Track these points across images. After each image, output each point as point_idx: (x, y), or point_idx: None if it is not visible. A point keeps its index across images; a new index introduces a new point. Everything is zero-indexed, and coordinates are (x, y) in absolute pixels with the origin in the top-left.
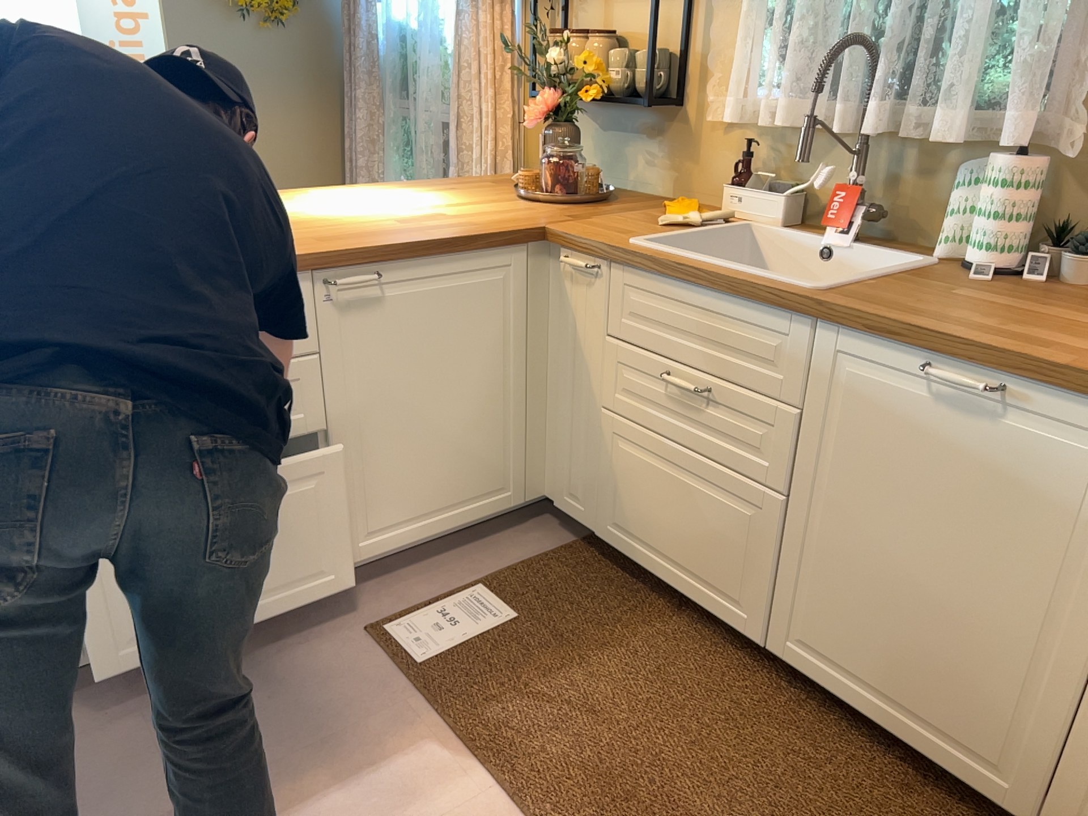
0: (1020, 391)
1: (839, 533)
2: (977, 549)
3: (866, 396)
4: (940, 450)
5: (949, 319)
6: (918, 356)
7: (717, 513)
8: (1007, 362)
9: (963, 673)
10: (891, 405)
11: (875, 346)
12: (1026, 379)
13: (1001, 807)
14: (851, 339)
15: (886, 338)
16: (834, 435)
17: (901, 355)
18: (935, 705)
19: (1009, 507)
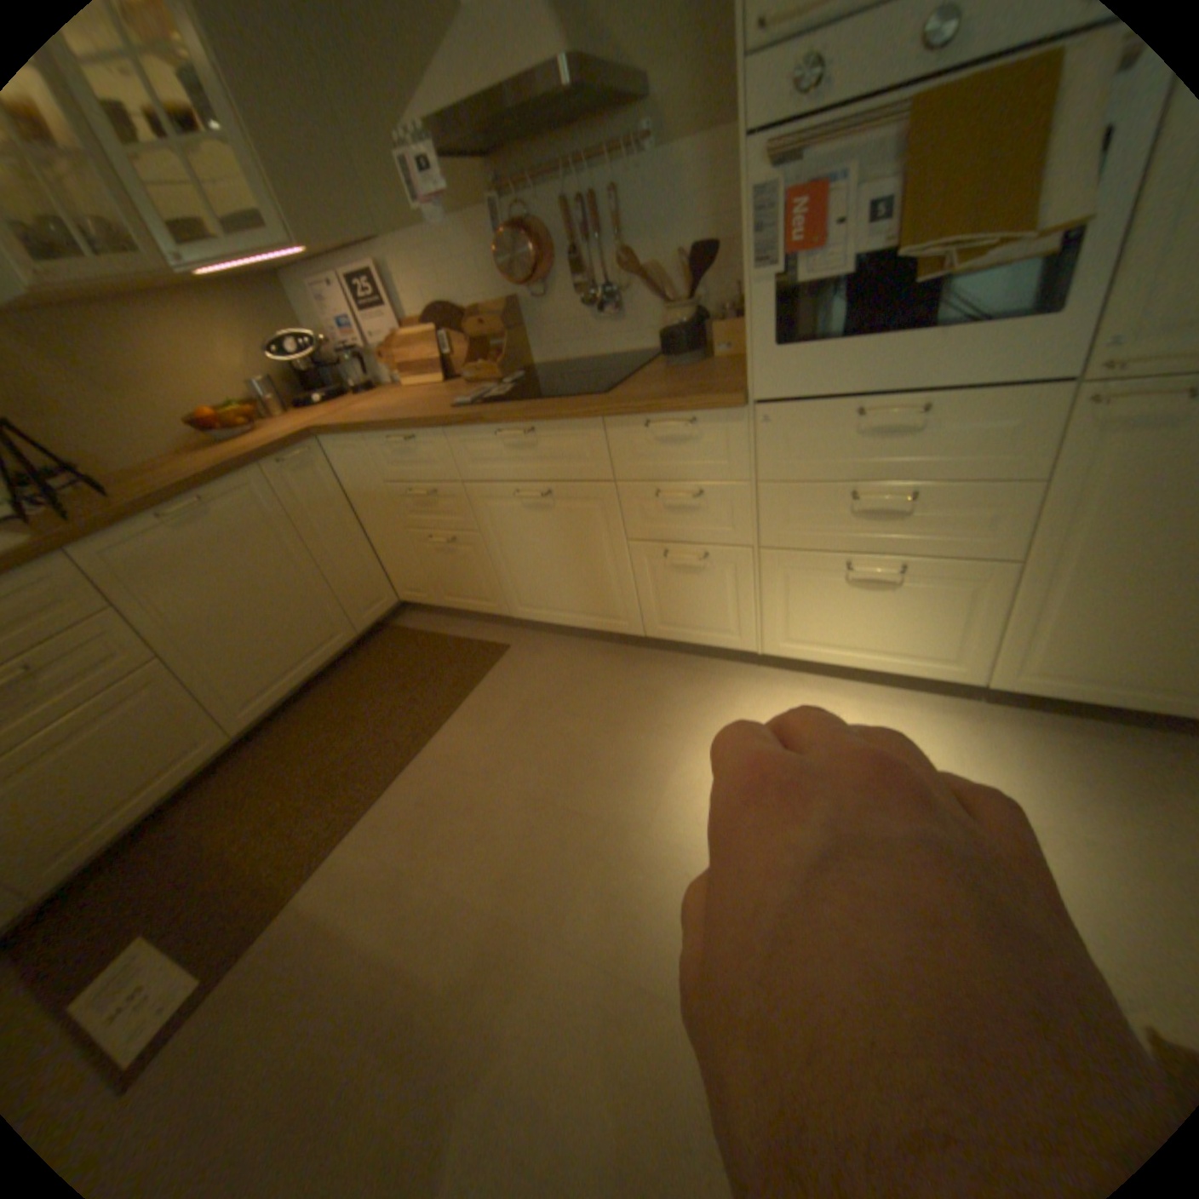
0: (202, 492)
1: (201, 634)
2: (253, 568)
3: (140, 558)
4: (200, 547)
5: (122, 498)
6: (145, 515)
7: (125, 723)
8: (188, 482)
9: (296, 618)
10: (158, 550)
11: (118, 530)
12: (201, 484)
13: (347, 643)
14: (98, 538)
15: (123, 518)
16: (145, 595)
17: (136, 522)
18: (303, 643)
19: (245, 540)
